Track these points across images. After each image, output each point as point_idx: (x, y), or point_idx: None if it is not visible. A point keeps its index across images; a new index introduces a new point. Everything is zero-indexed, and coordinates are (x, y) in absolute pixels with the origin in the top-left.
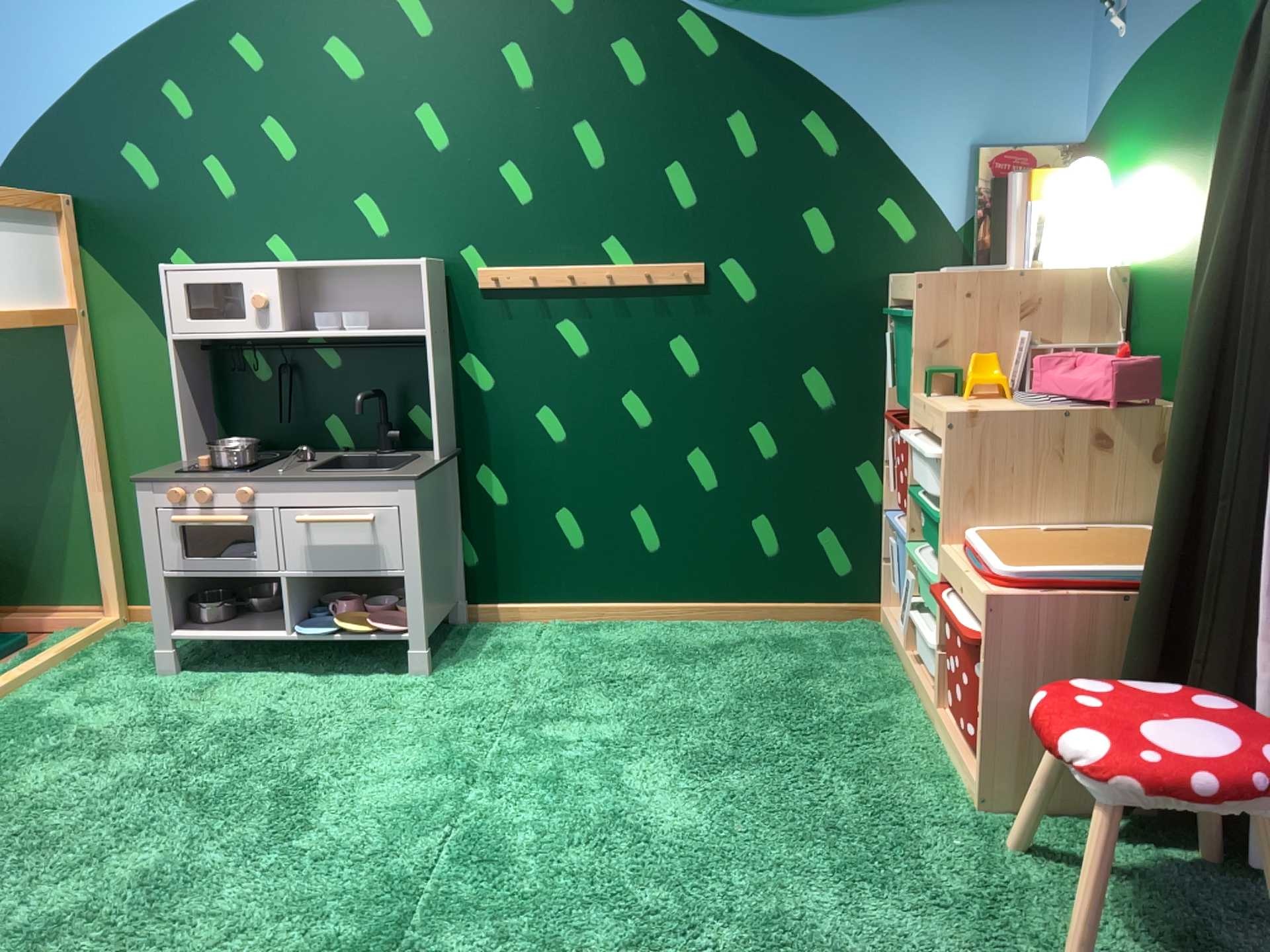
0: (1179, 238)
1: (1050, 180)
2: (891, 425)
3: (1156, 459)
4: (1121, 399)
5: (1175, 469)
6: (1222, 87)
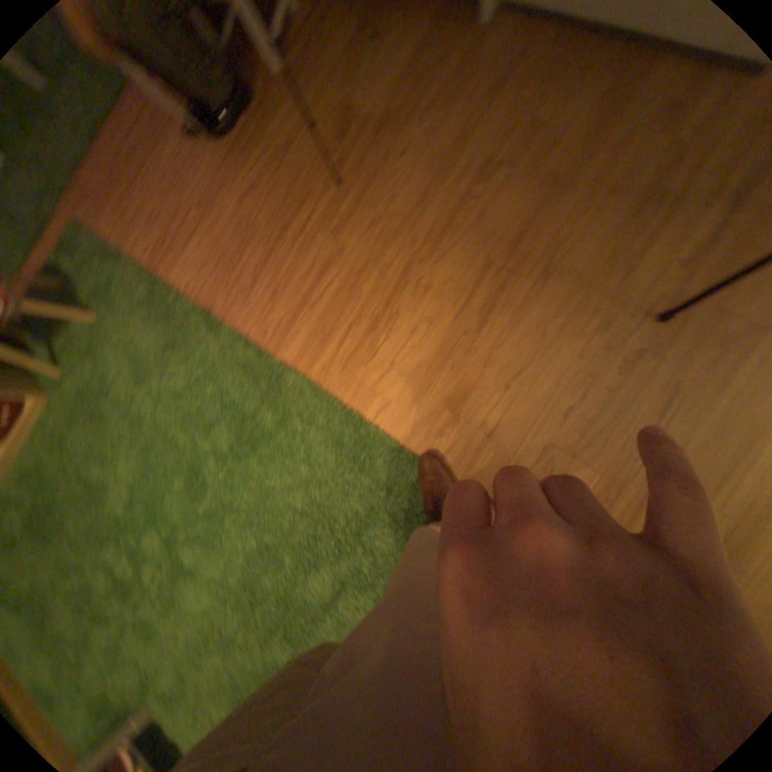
0: None
1: None
2: None
3: None
4: None
5: None
6: None
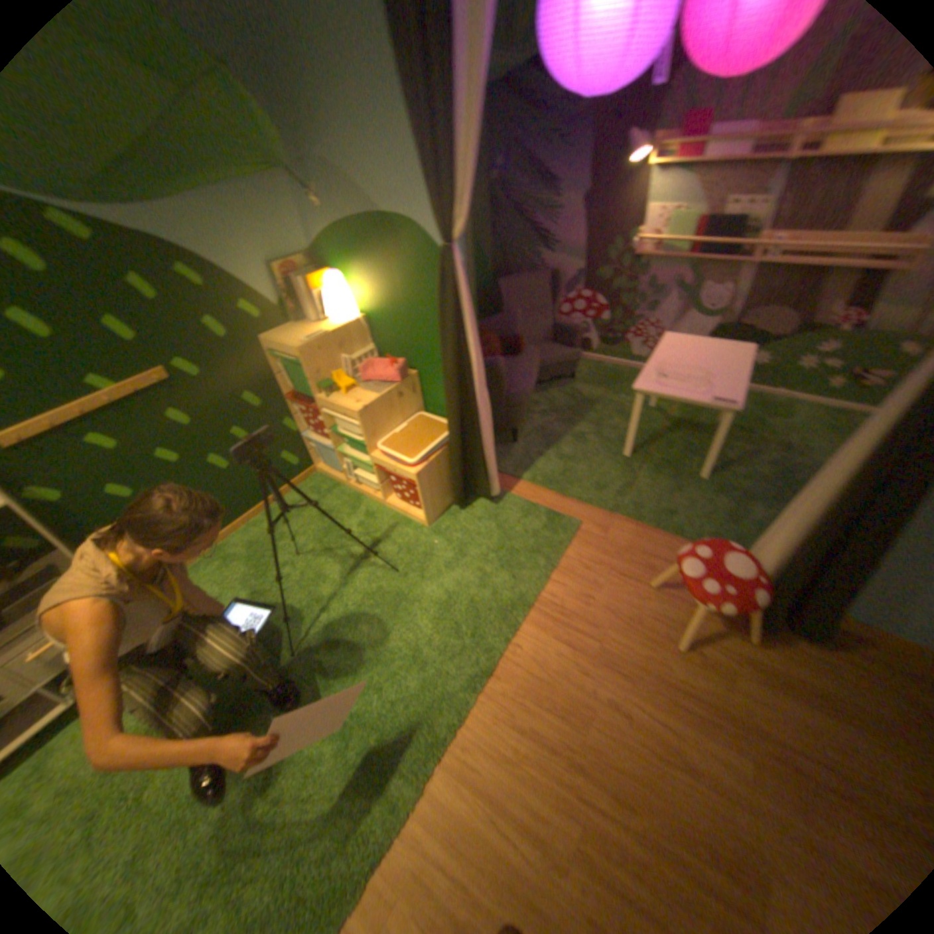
0: (388, 310)
1: (315, 281)
2: (300, 407)
3: (413, 393)
4: (401, 381)
5: (449, 414)
6: (394, 257)
